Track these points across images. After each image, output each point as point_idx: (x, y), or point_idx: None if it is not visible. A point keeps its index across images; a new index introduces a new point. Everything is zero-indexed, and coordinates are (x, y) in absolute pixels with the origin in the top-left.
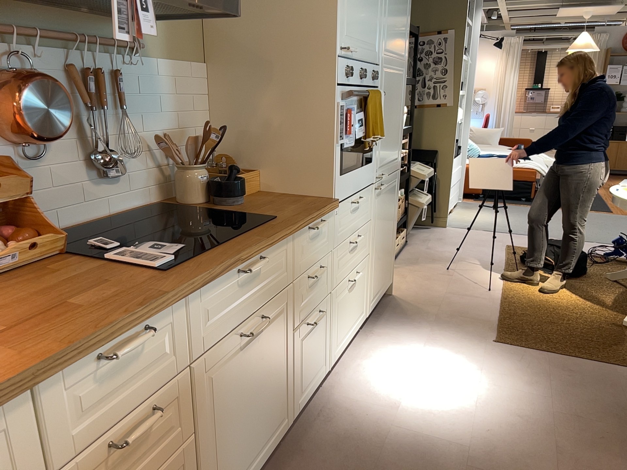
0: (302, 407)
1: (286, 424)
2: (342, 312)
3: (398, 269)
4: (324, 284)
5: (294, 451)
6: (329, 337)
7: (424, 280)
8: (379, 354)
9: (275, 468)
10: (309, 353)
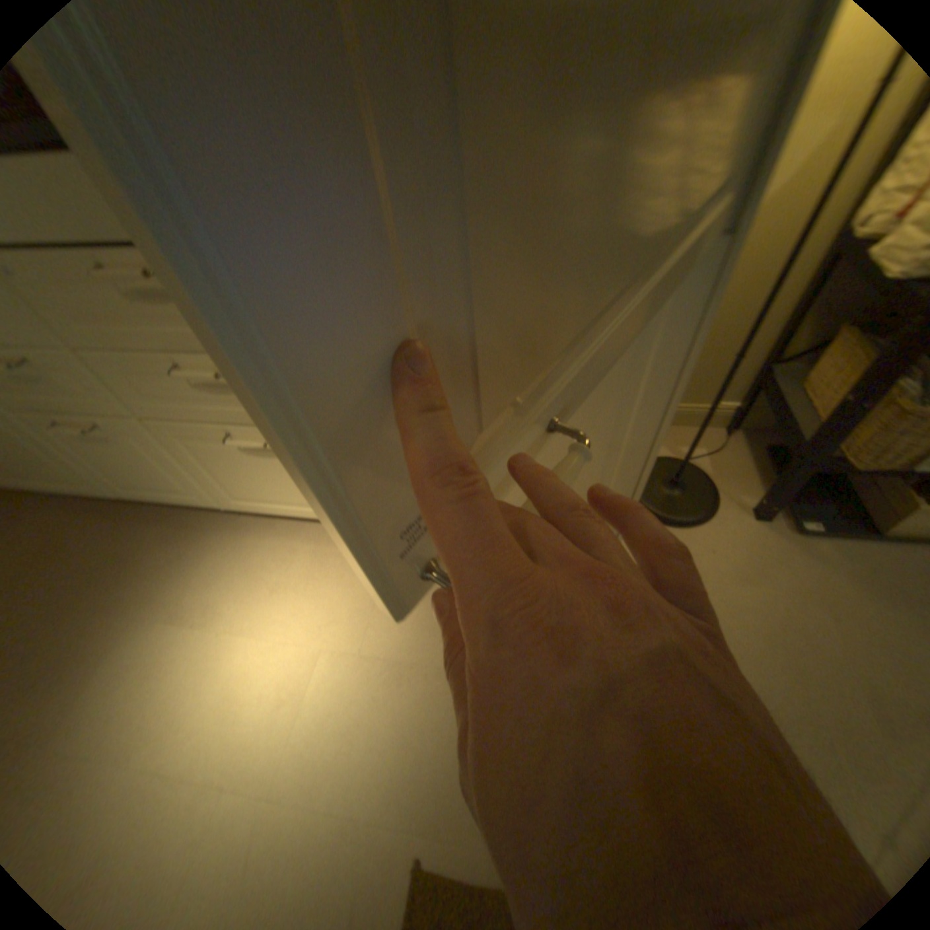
0: (143, 504)
1: (97, 497)
2: (229, 471)
3: (800, 558)
4: (78, 398)
5: (121, 524)
6: (187, 478)
7: (769, 639)
8: (333, 578)
9: (101, 516)
10: (104, 463)
